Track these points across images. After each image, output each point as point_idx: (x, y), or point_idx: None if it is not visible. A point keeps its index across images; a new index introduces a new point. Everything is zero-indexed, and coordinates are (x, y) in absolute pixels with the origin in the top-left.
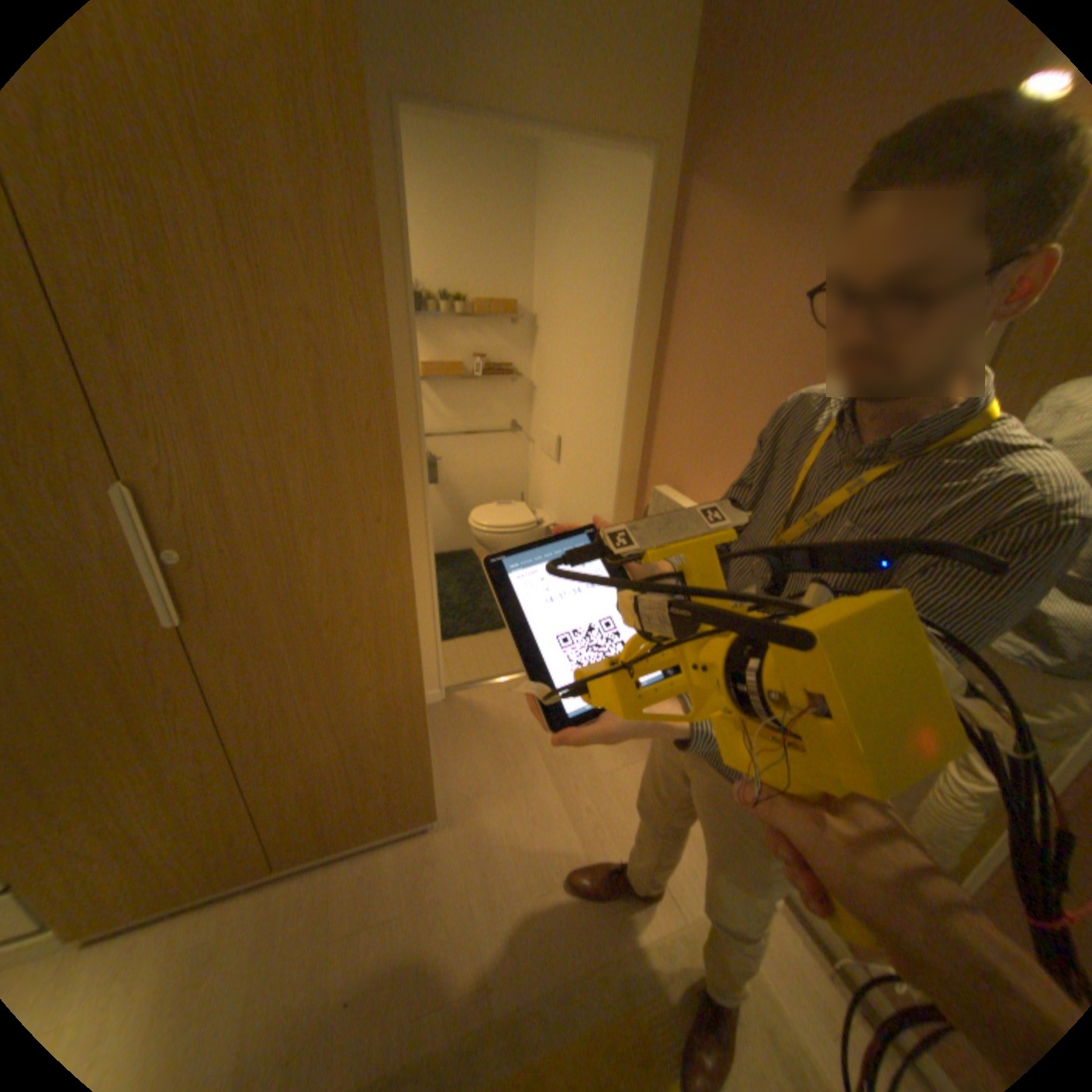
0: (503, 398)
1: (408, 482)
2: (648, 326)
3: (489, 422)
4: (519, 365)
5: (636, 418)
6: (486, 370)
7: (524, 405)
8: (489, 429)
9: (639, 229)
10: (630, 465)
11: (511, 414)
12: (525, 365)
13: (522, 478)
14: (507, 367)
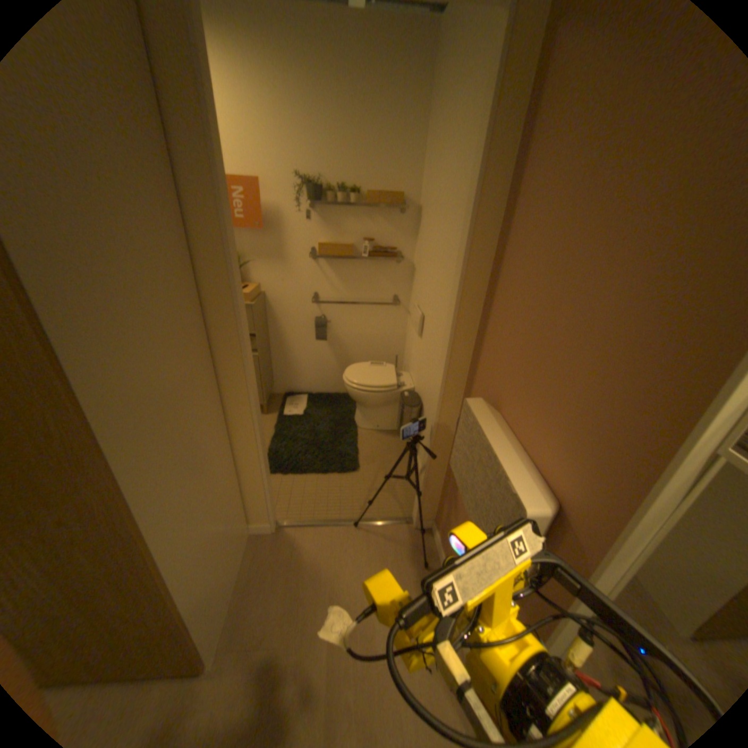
0: (387, 276)
1: (235, 355)
2: (492, 217)
3: (374, 295)
4: (404, 249)
5: (472, 315)
6: (375, 251)
7: (406, 283)
8: (374, 301)
9: (487, 102)
10: (462, 360)
11: (393, 289)
12: (409, 249)
13: (399, 342)
14: (393, 250)
